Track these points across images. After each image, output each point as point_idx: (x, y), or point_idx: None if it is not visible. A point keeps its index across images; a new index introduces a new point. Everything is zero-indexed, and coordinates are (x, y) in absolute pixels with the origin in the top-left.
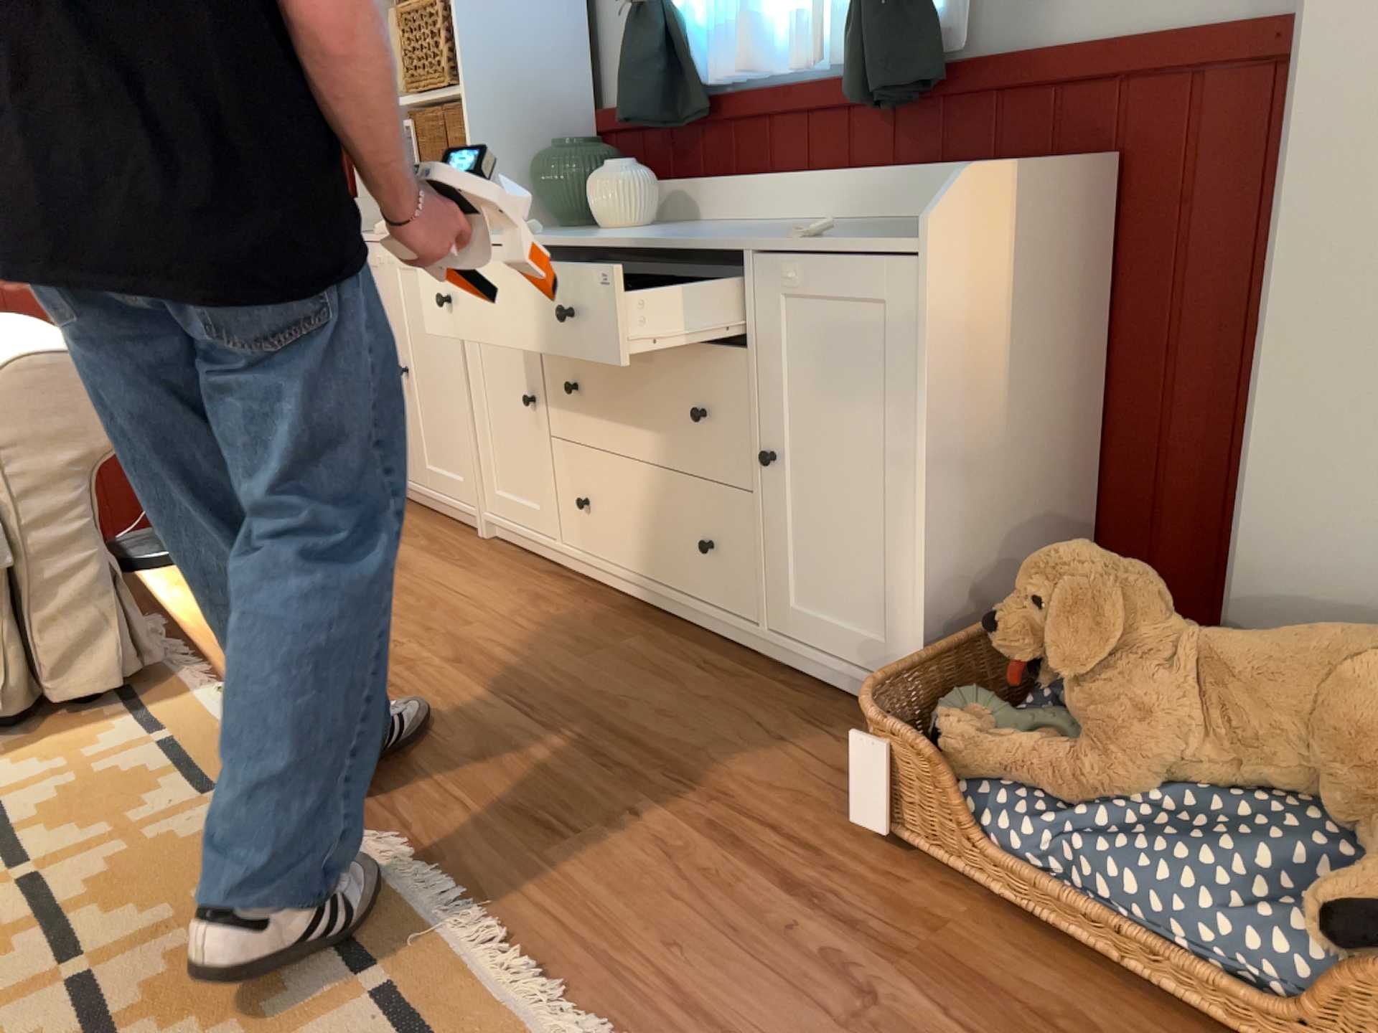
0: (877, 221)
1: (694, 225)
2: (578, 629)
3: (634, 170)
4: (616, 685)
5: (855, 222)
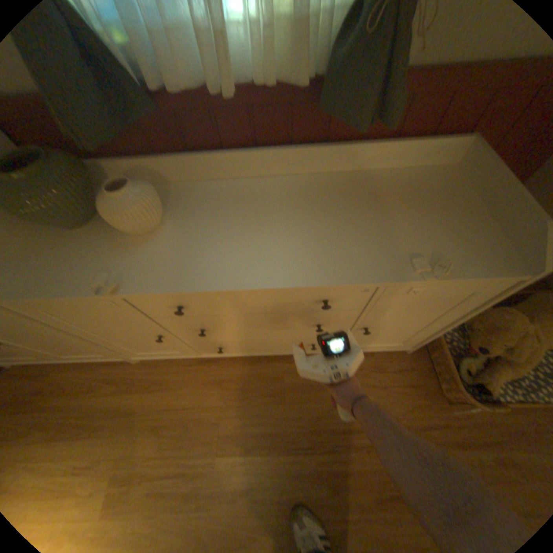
0: (340, 179)
1: (186, 192)
2: (260, 386)
3: (141, 184)
4: (315, 406)
5: (324, 180)
